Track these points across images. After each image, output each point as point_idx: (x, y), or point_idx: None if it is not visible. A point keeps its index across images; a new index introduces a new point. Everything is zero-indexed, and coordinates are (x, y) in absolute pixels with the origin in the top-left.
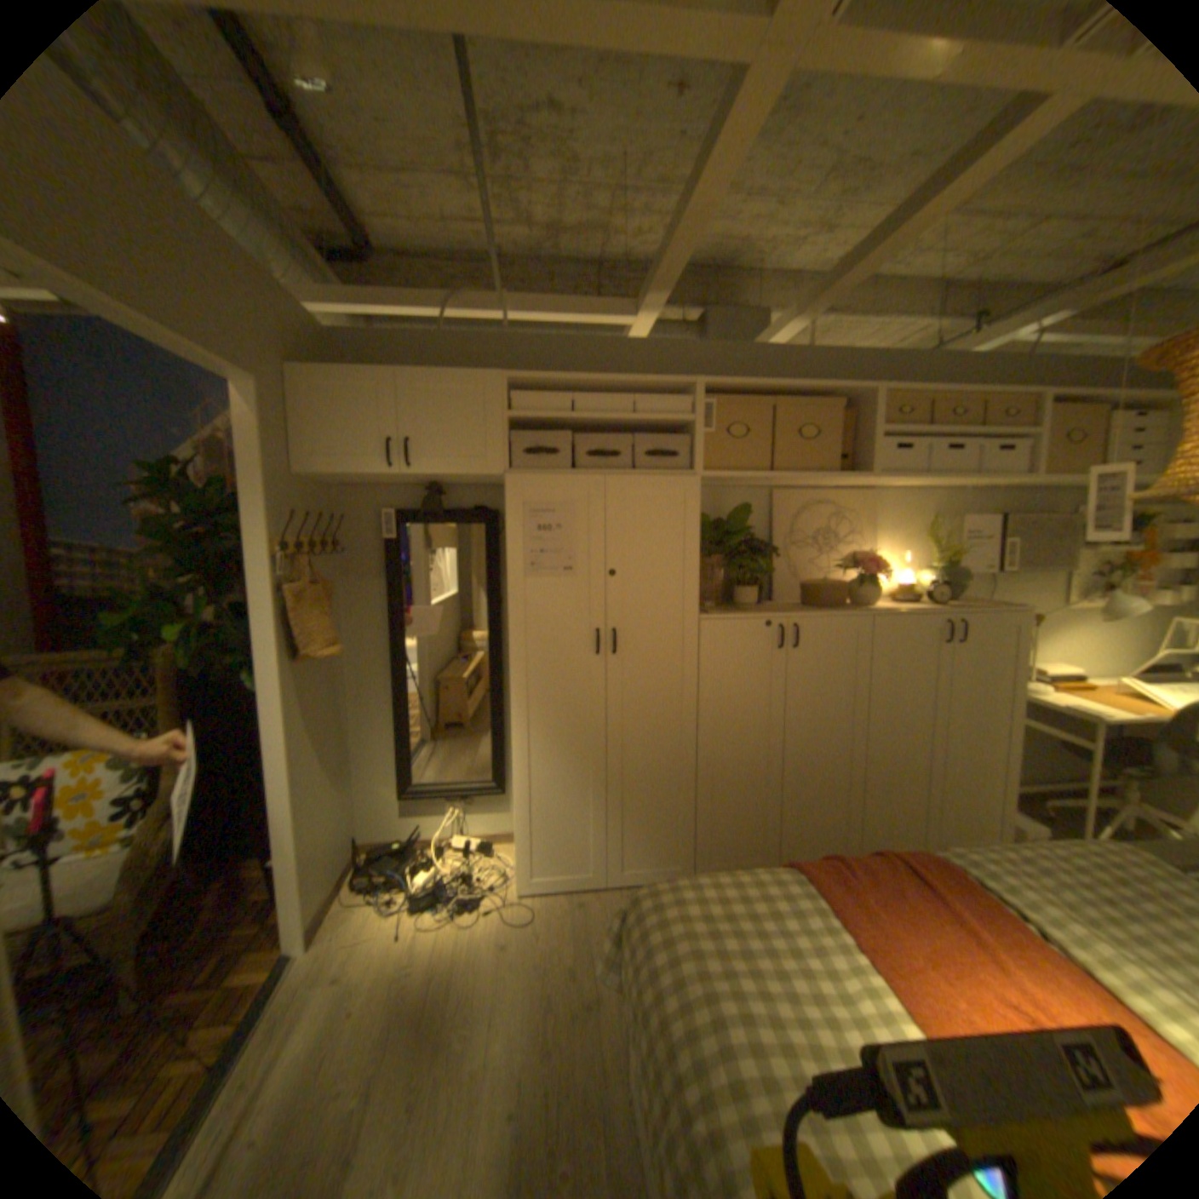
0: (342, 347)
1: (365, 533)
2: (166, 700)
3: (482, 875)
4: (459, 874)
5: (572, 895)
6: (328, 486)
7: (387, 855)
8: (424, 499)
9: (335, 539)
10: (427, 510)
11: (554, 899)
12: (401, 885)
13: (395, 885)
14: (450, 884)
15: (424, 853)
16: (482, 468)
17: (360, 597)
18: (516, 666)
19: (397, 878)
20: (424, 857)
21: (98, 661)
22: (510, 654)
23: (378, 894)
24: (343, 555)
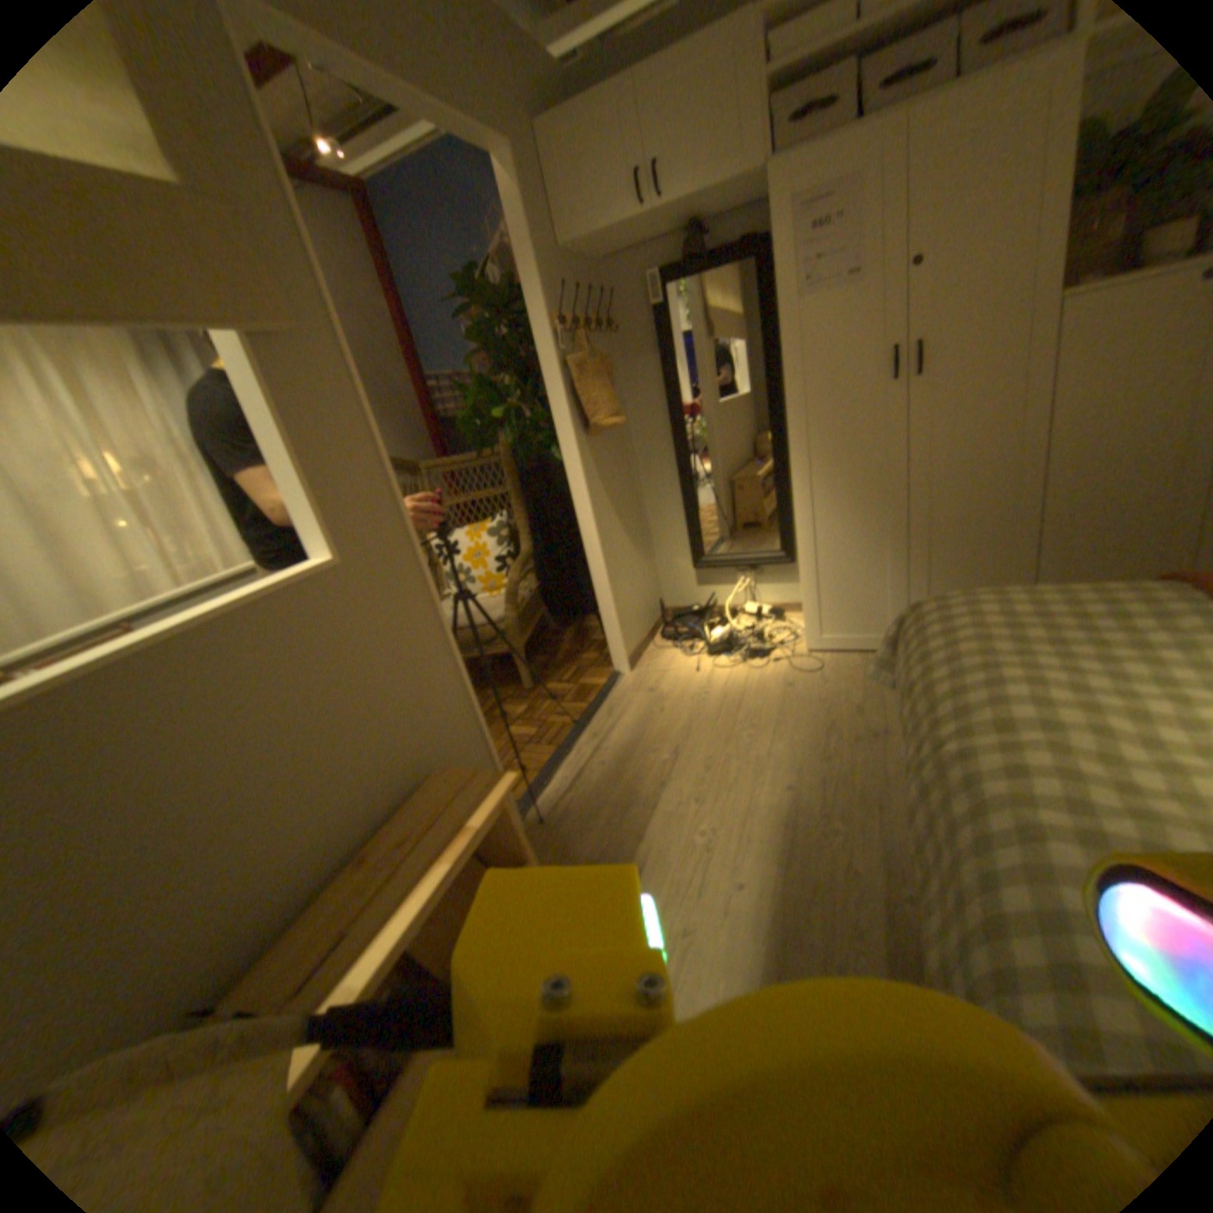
0: (586, 80)
1: (635, 301)
2: (511, 478)
3: (773, 630)
4: (751, 625)
5: (867, 652)
6: (596, 256)
7: (689, 611)
8: (688, 242)
9: (610, 316)
10: (691, 255)
11: (847, 653)
12: (701, 632)
13: (696, 631)
14: (743, 634)
15: (719, 608)
16: (740, 160)
17: (639, 373)
18: (794, 406)
19: (696, 623)
20: (719, 611)
21: (469, 457)
22: (787, 393)
23: (682, 636)
24: (619, 331)
